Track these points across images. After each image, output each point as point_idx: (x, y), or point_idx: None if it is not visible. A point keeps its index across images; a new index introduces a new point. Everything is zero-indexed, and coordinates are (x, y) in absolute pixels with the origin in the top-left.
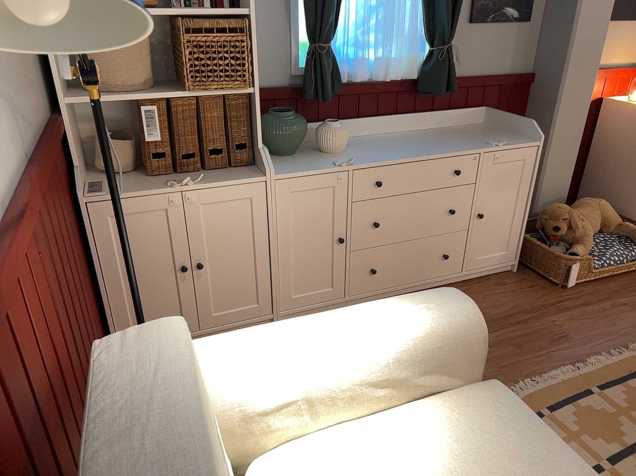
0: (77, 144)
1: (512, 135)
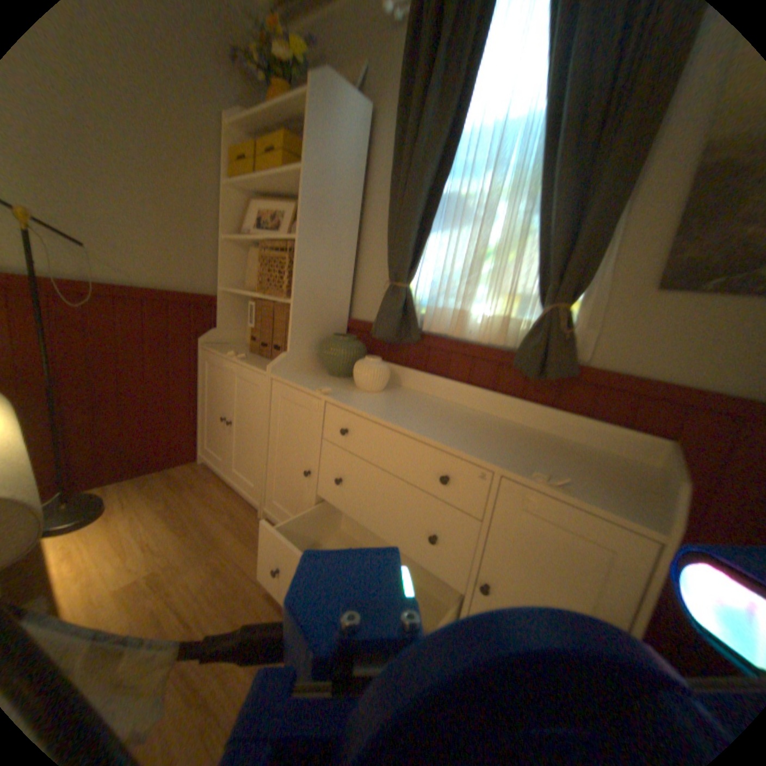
0: (237, 320)
1: (644, 499)
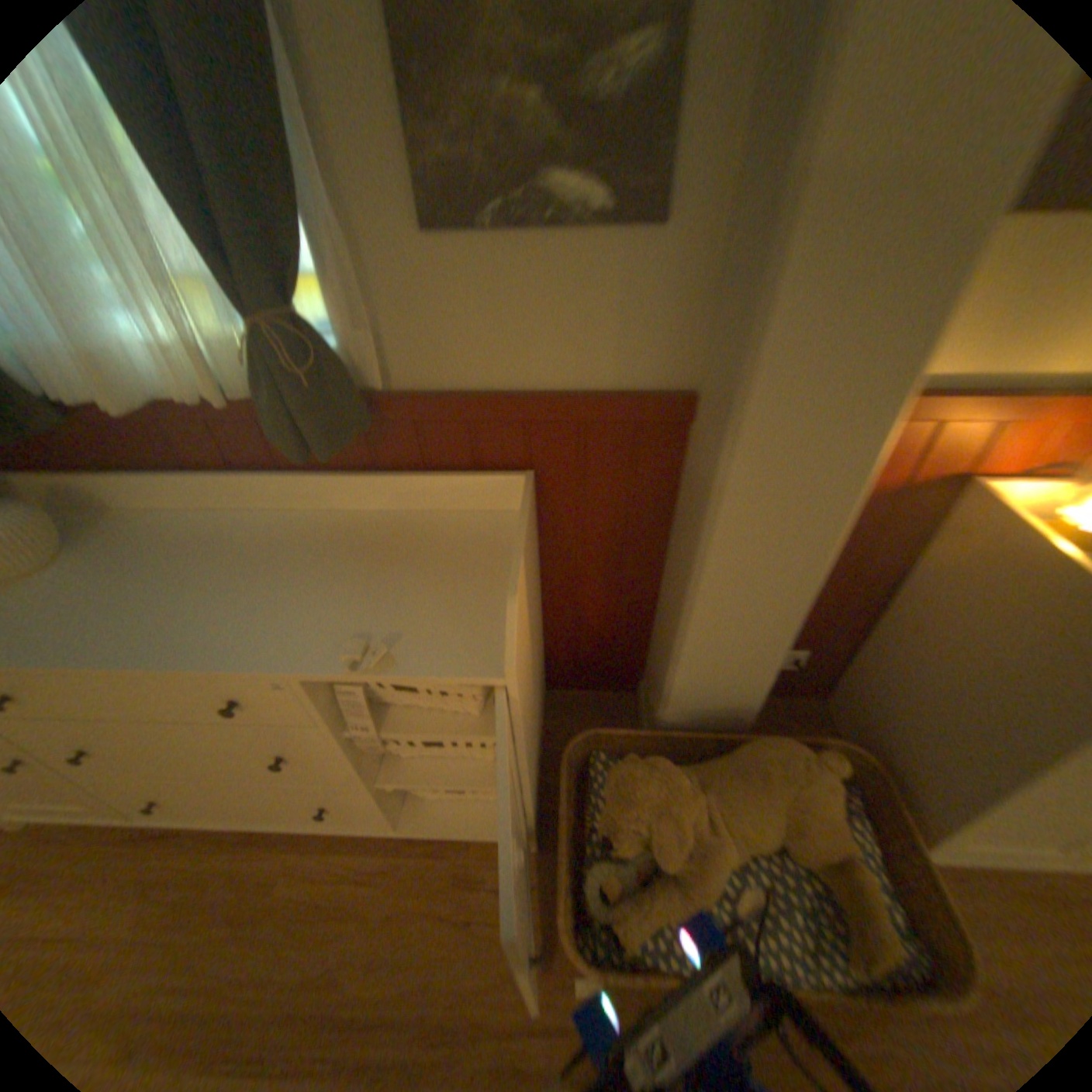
0: None
1: (490, 605)
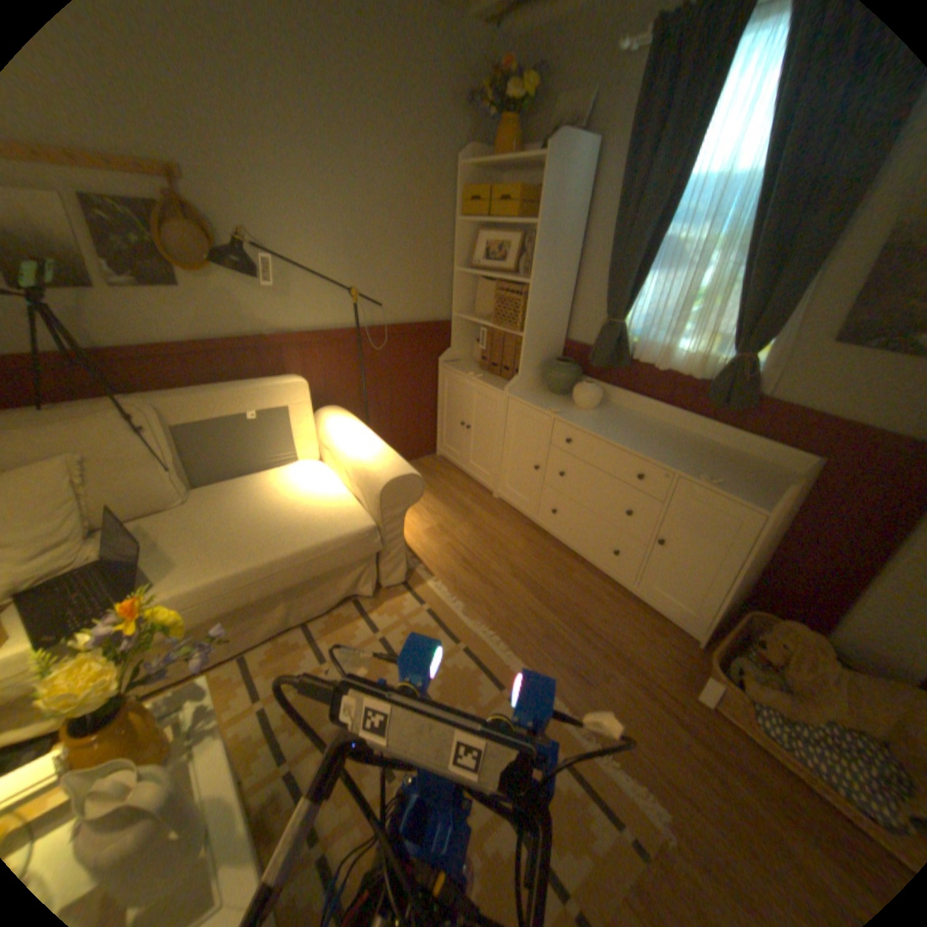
0: (464, 339)
1: (773, 494)
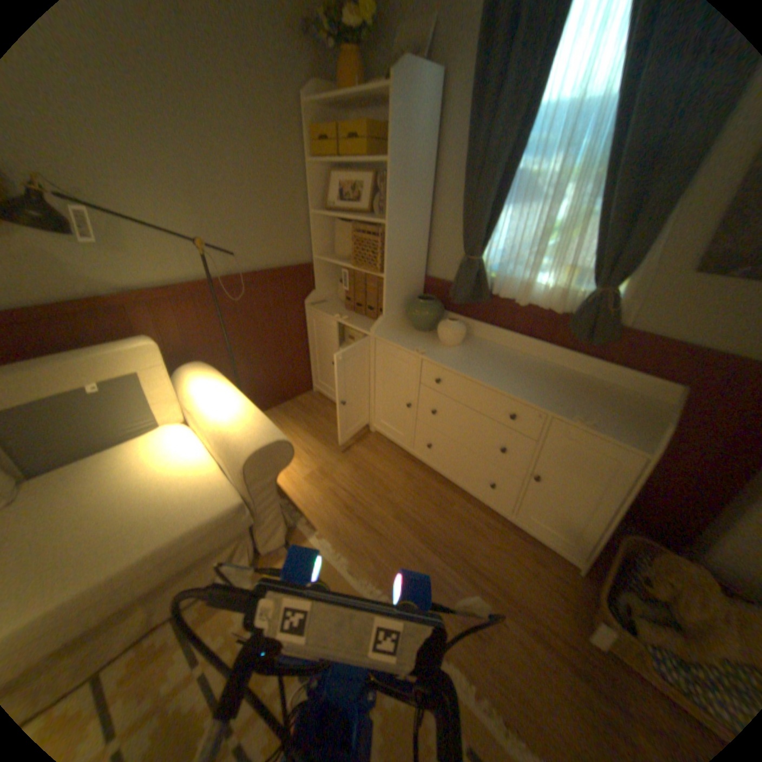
0: (329, 280)
1: (647, 431)
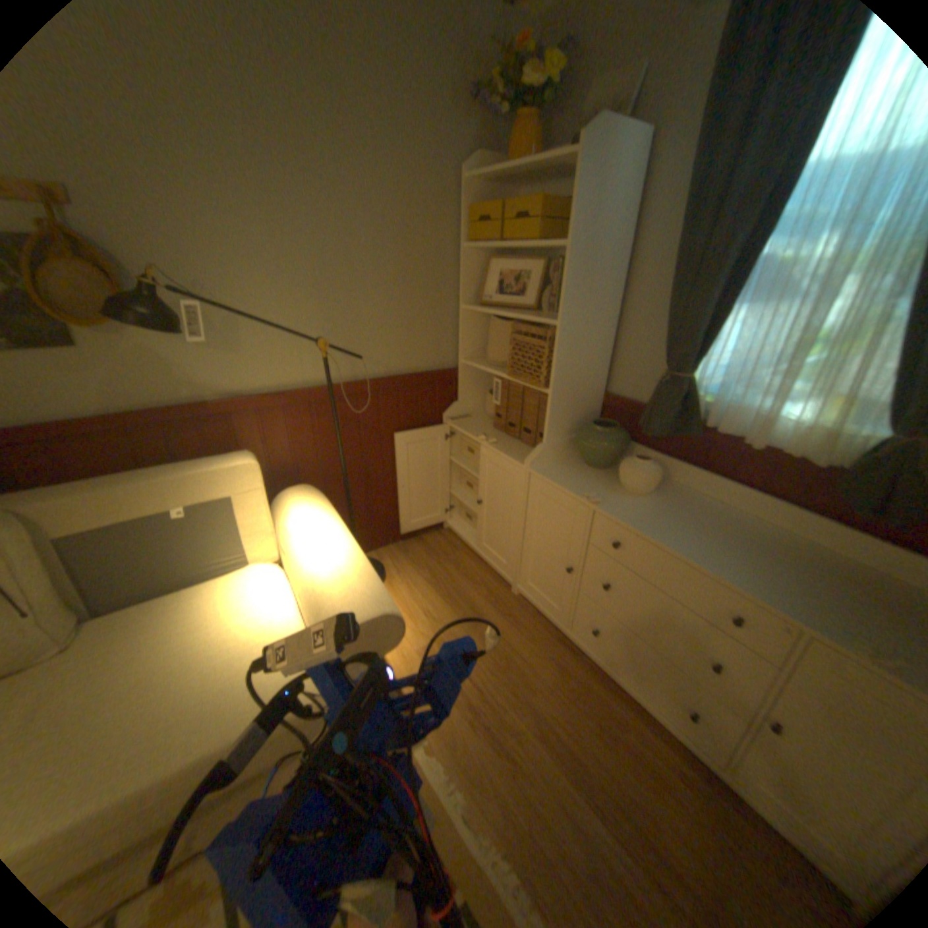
0: (475, 389)
1: None
